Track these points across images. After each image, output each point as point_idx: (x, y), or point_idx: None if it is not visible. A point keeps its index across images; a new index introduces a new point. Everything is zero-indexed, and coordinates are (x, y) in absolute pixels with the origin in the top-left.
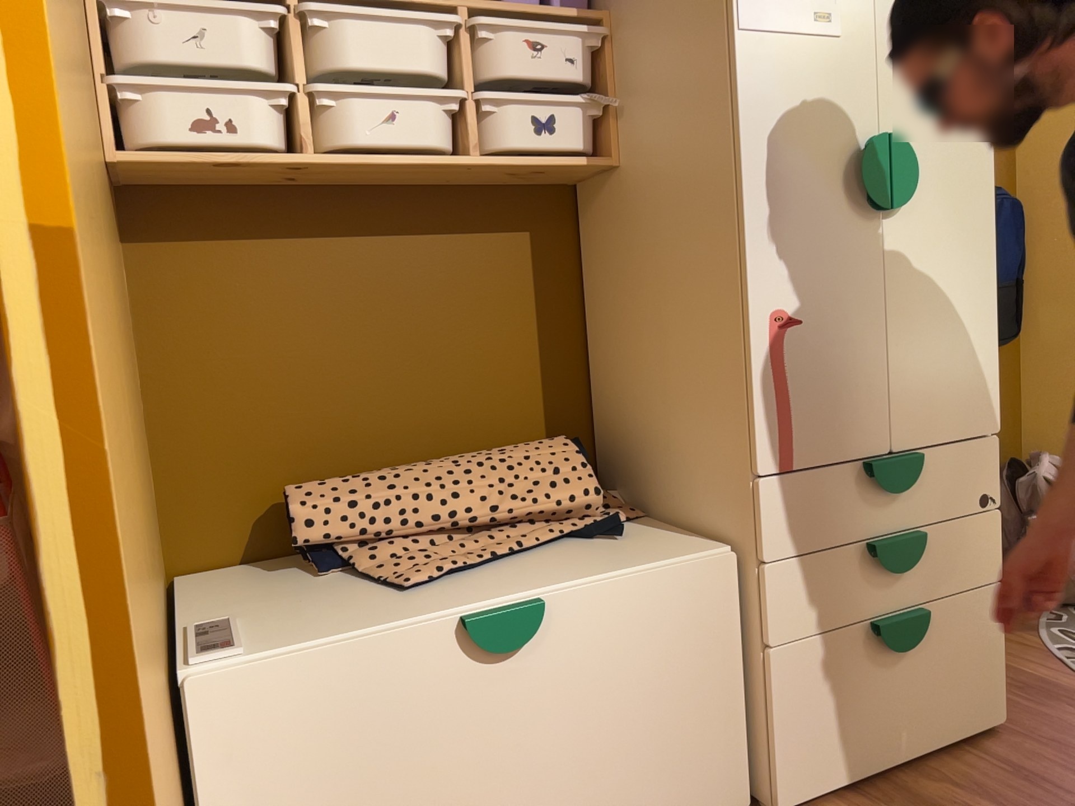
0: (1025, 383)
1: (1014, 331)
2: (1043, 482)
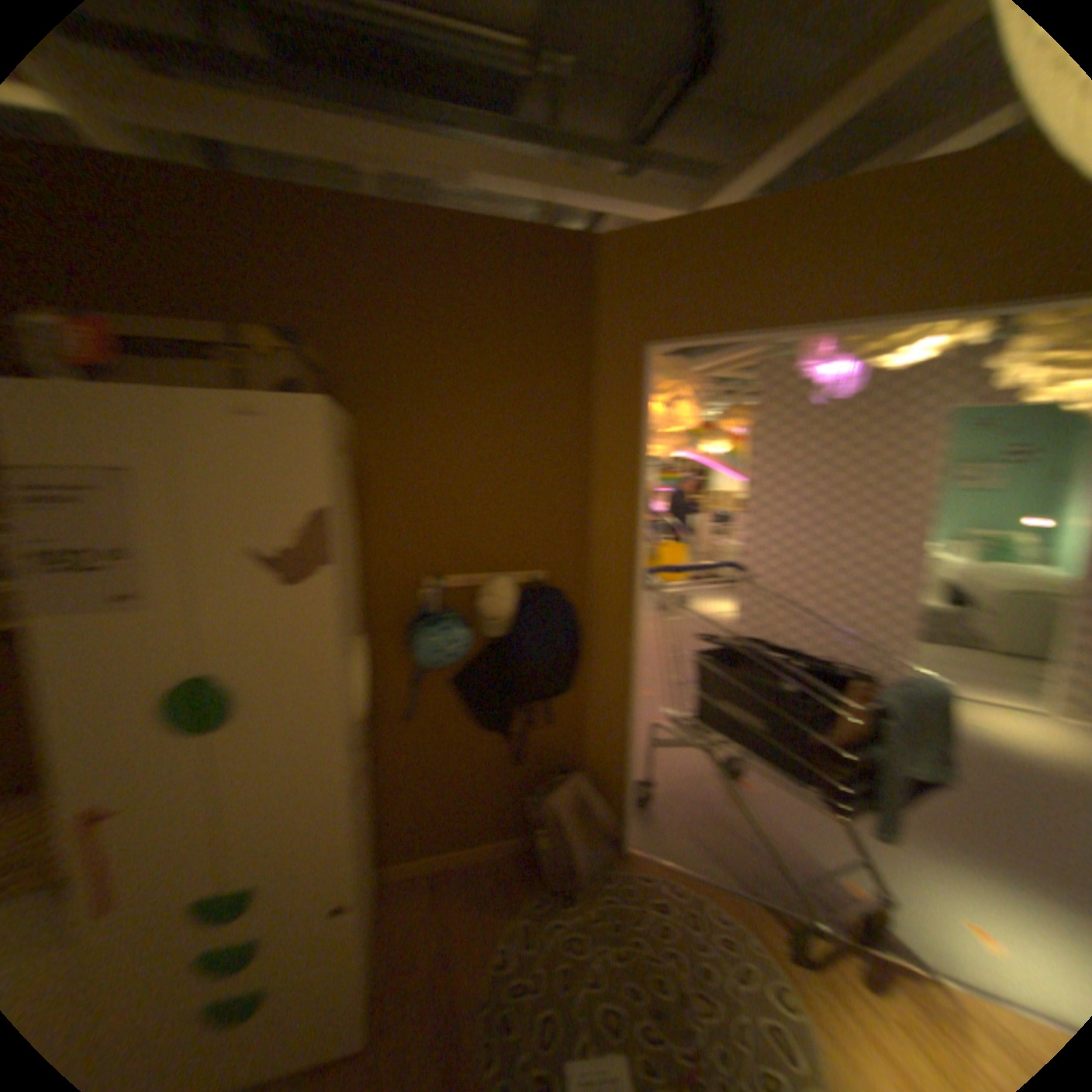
0: (583, 718)
1: (560, 692)
2: (540, 815)
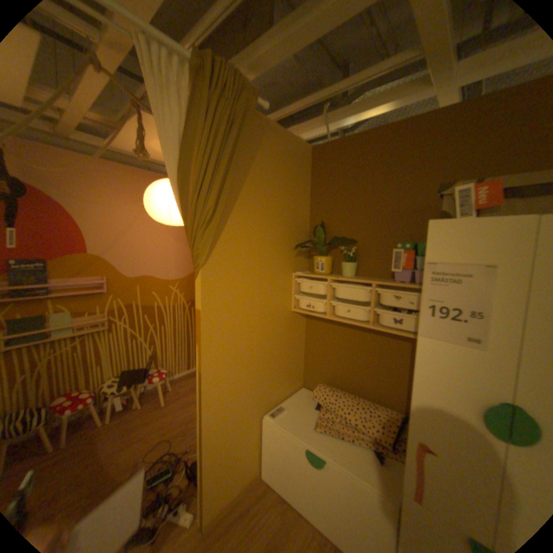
0: None
1: None
2: None
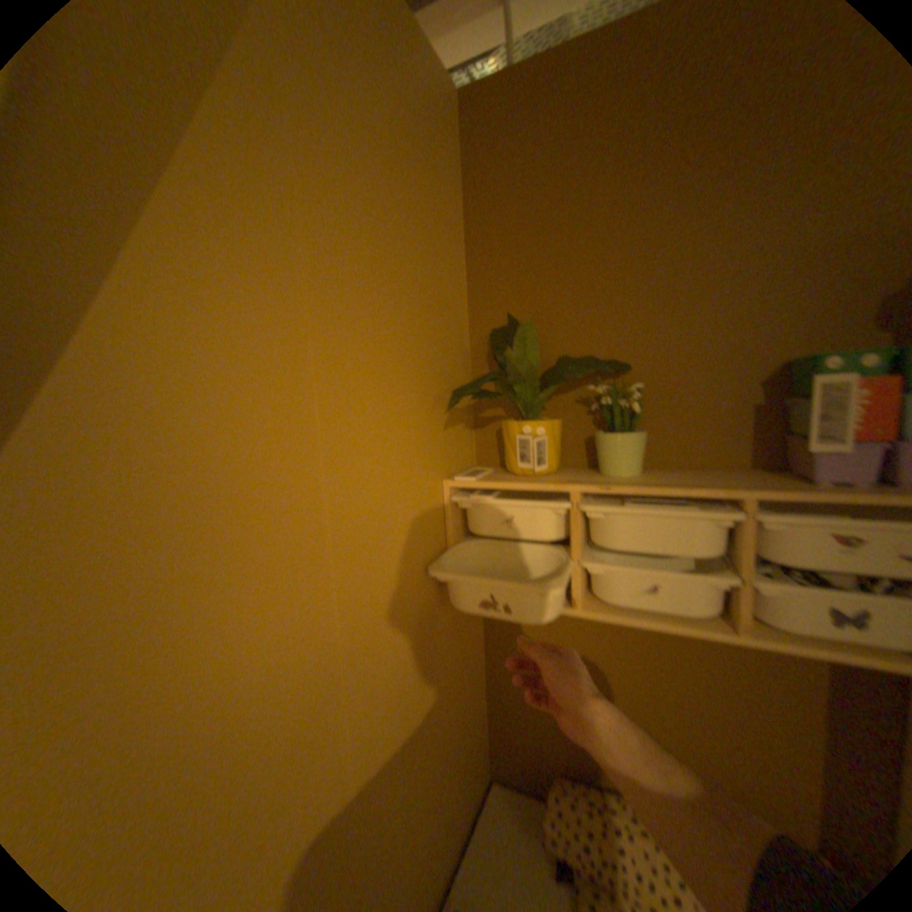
0: None
1: None
2: None
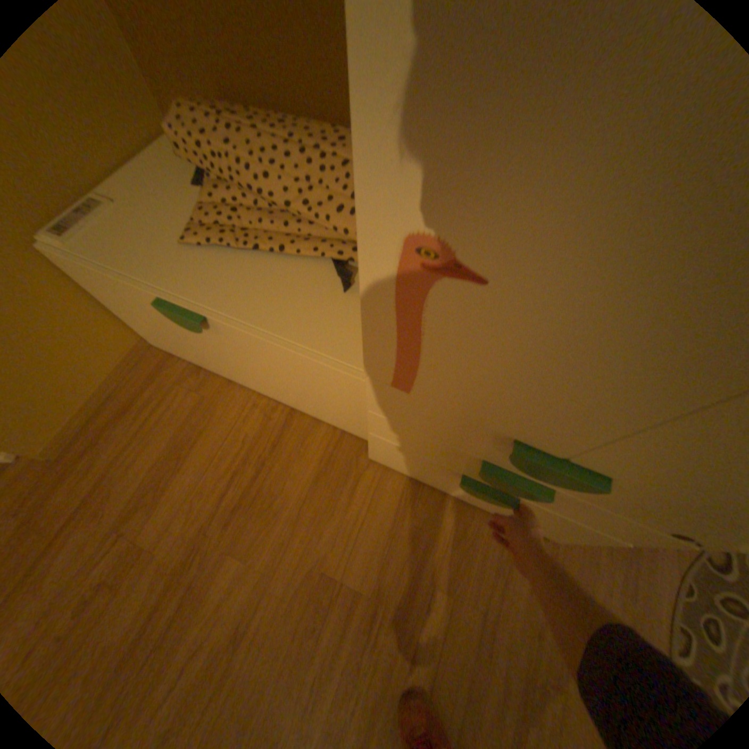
0: None
1: None
2: None
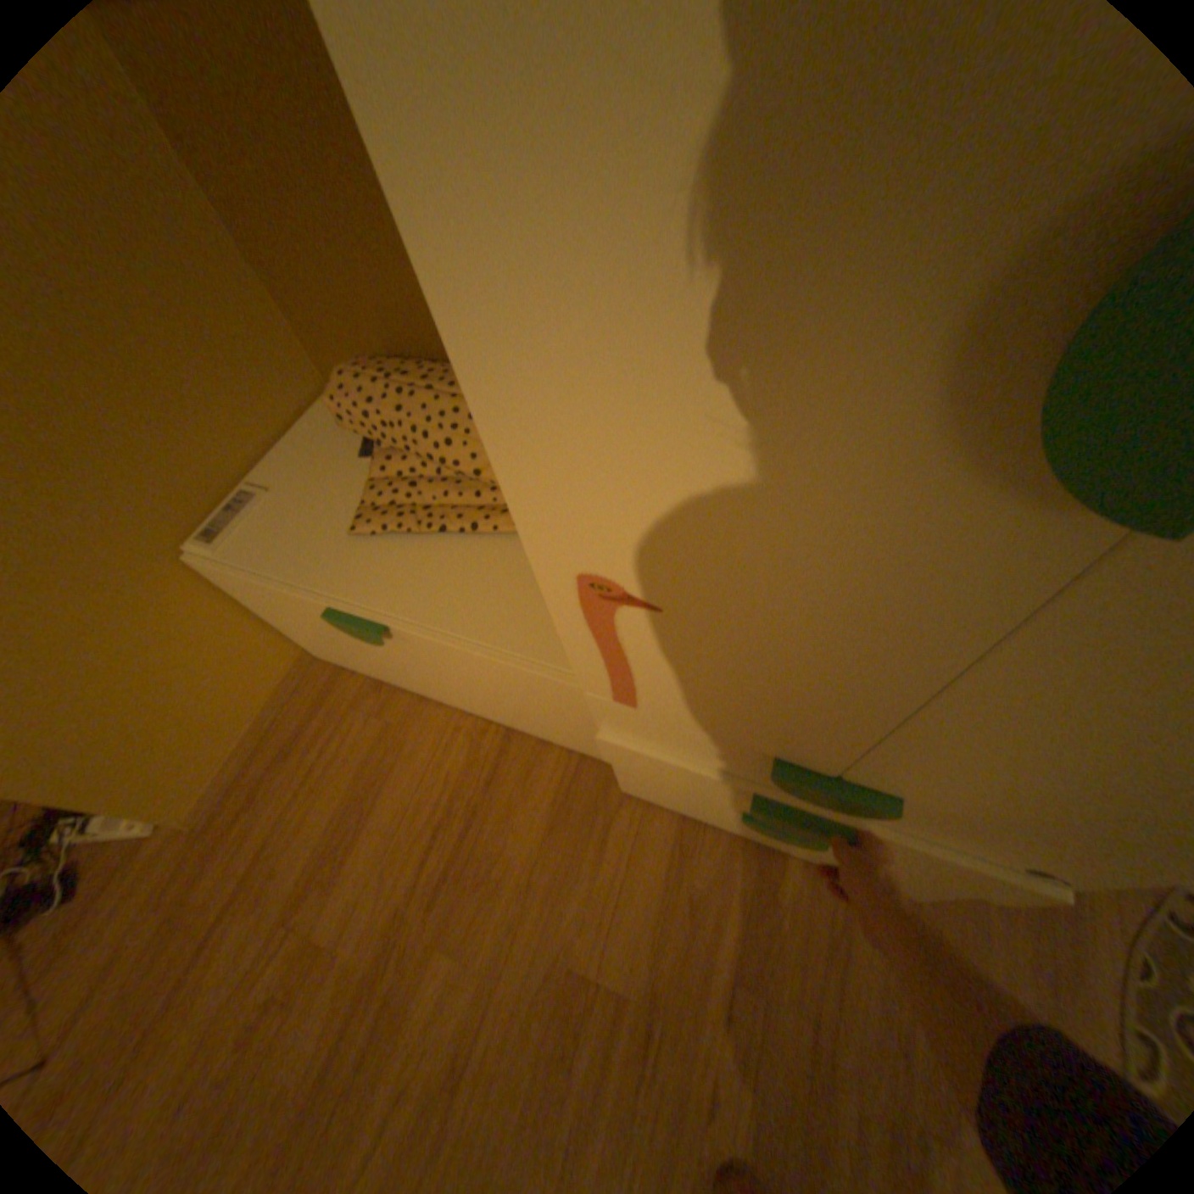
0: None
1: None
2: None
